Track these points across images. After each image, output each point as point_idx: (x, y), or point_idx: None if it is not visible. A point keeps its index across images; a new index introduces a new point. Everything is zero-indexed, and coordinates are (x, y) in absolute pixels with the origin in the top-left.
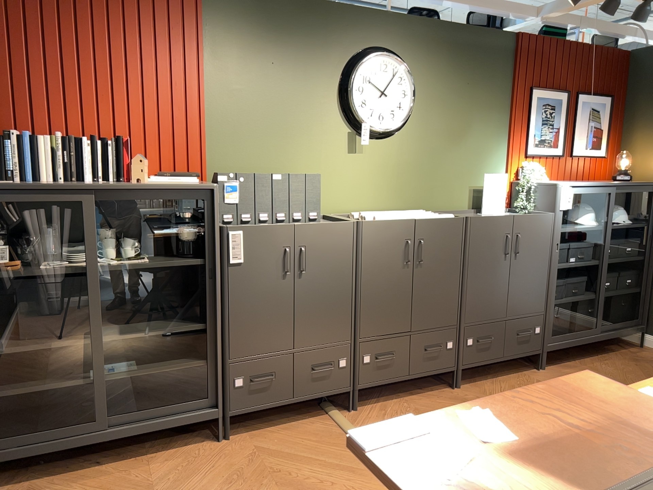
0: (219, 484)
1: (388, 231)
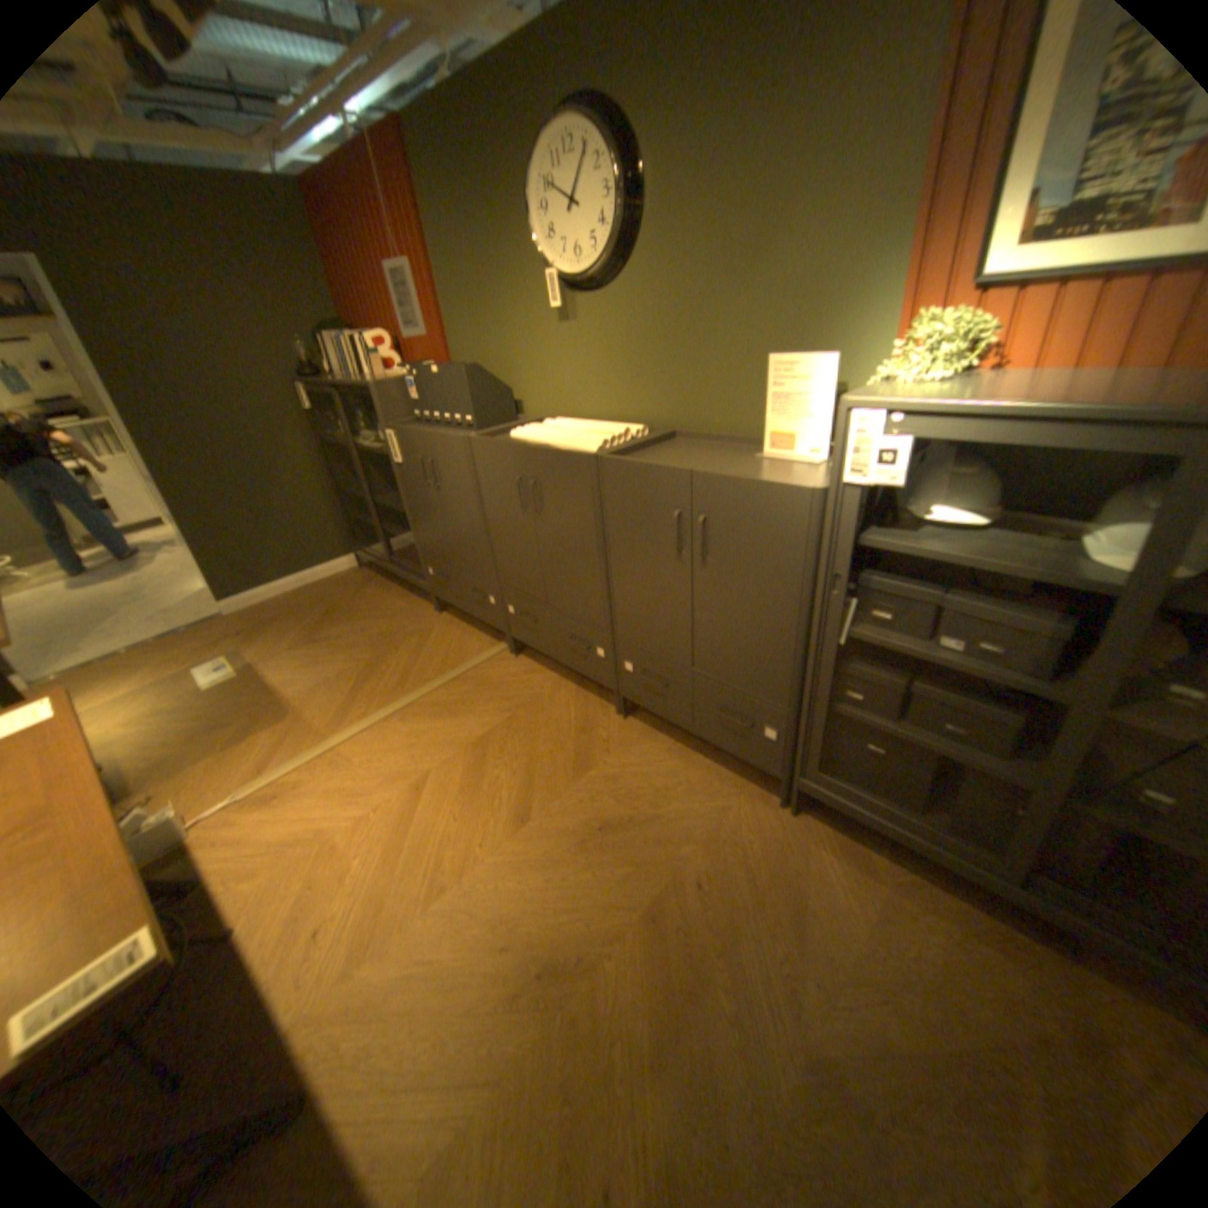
0: (379, 632)
1: (496, 457)
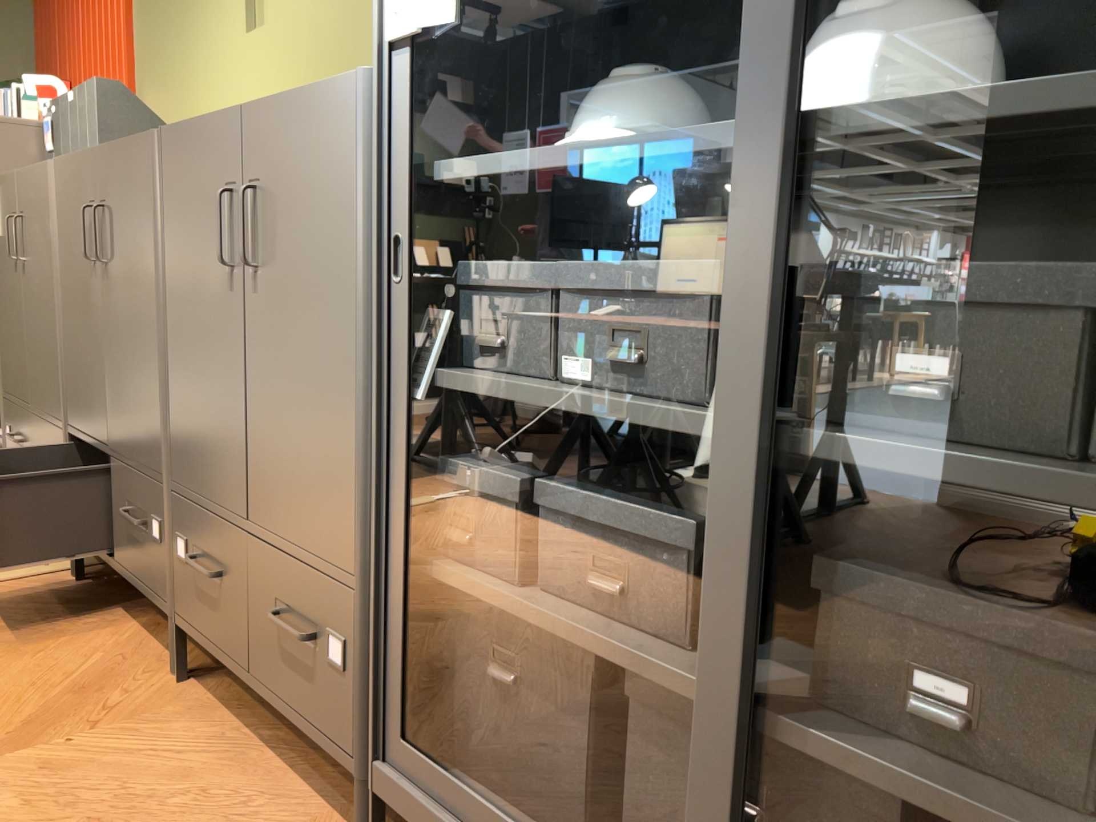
0: None
1: (74, 182)
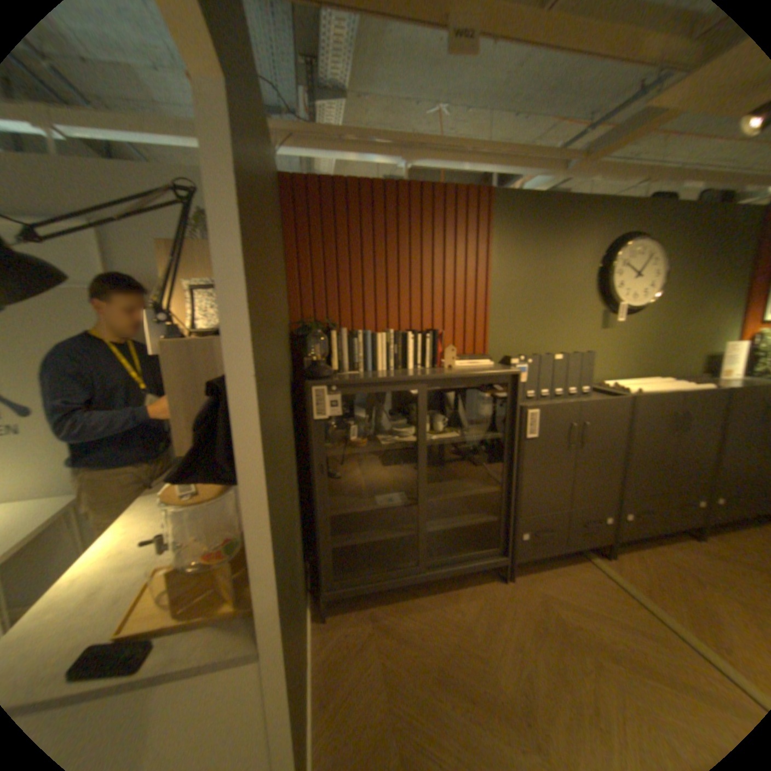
0: (532, 638)
1: (661, 404)
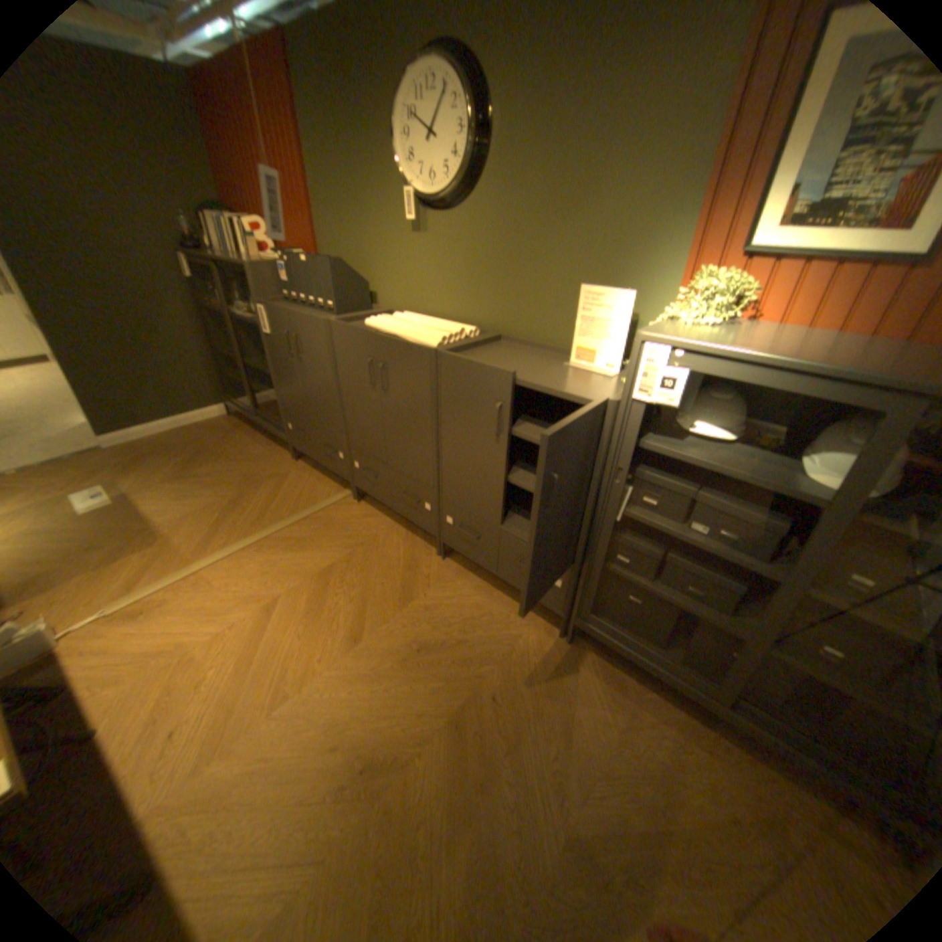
0: (243, 473)
1: (352, 340)
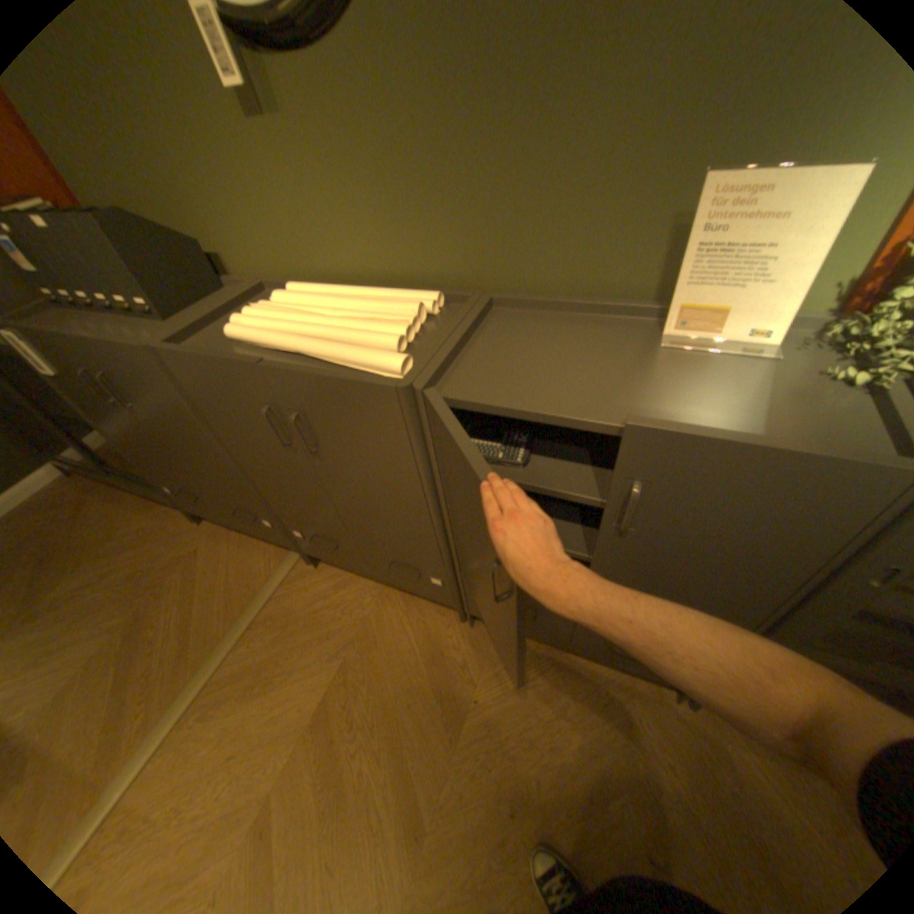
0: (126, 575)
1: (214, 378)
